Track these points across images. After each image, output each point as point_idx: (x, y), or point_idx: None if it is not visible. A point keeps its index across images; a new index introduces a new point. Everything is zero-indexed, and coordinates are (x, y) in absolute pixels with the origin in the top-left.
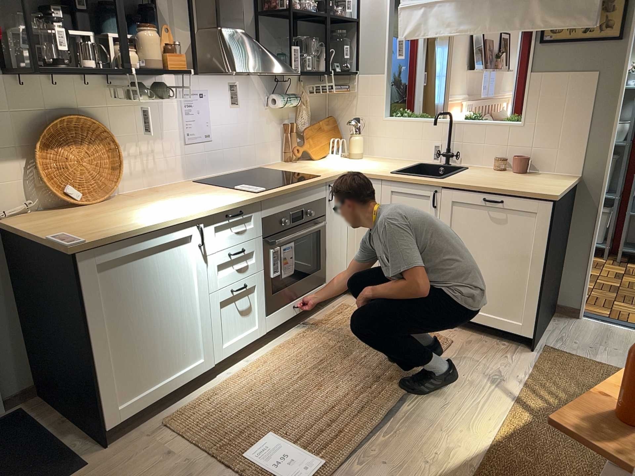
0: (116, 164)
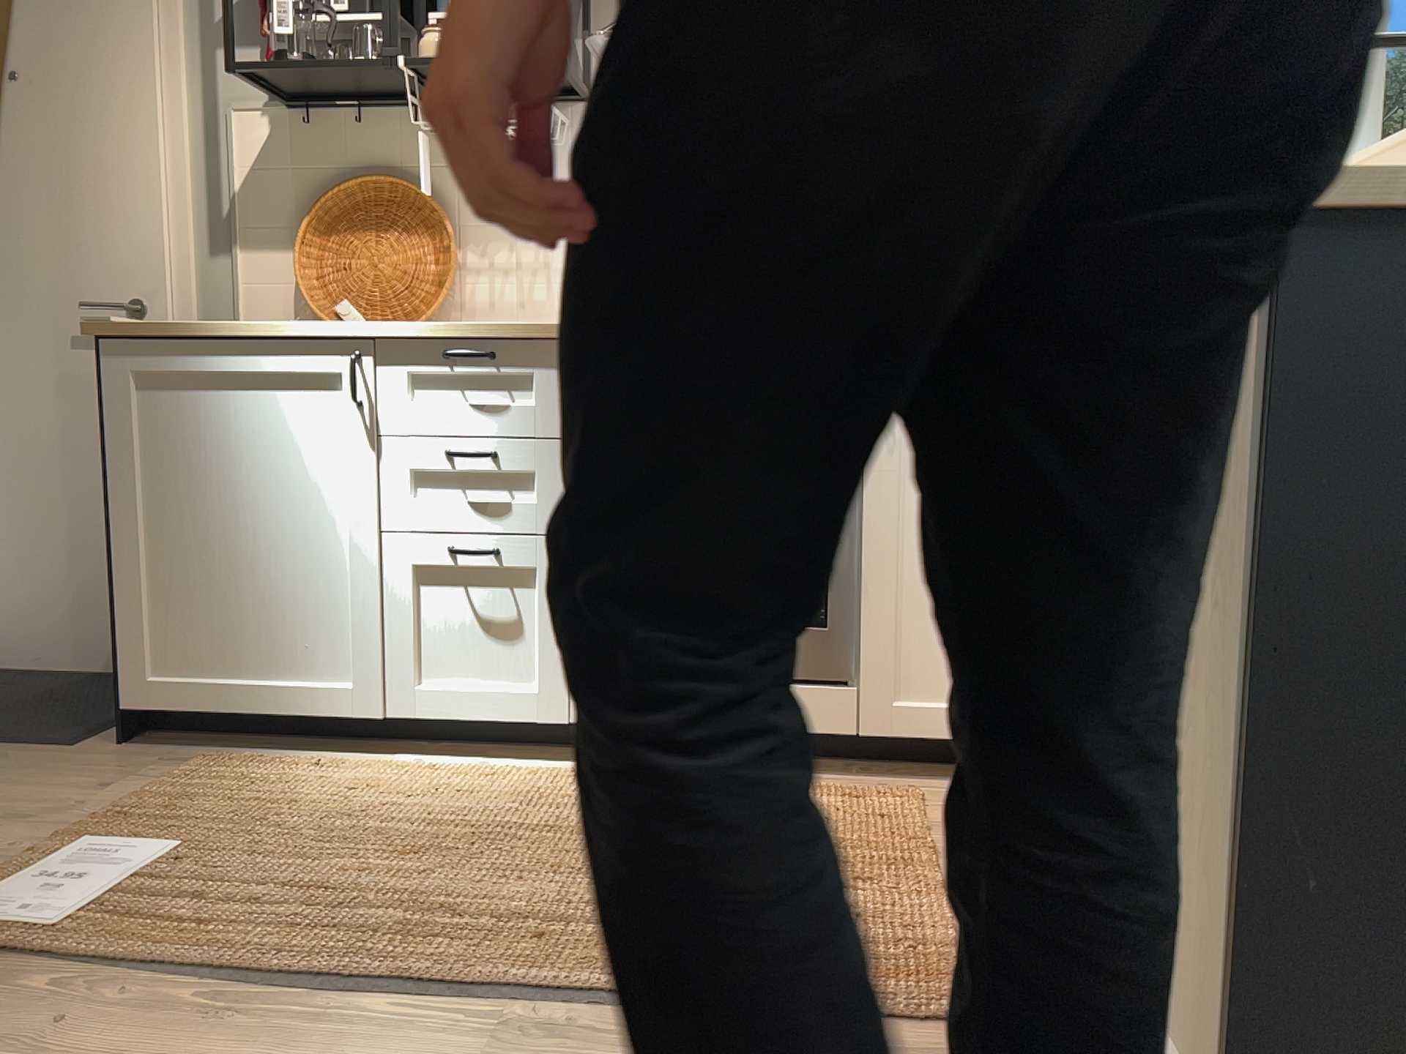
0: (443, 274)
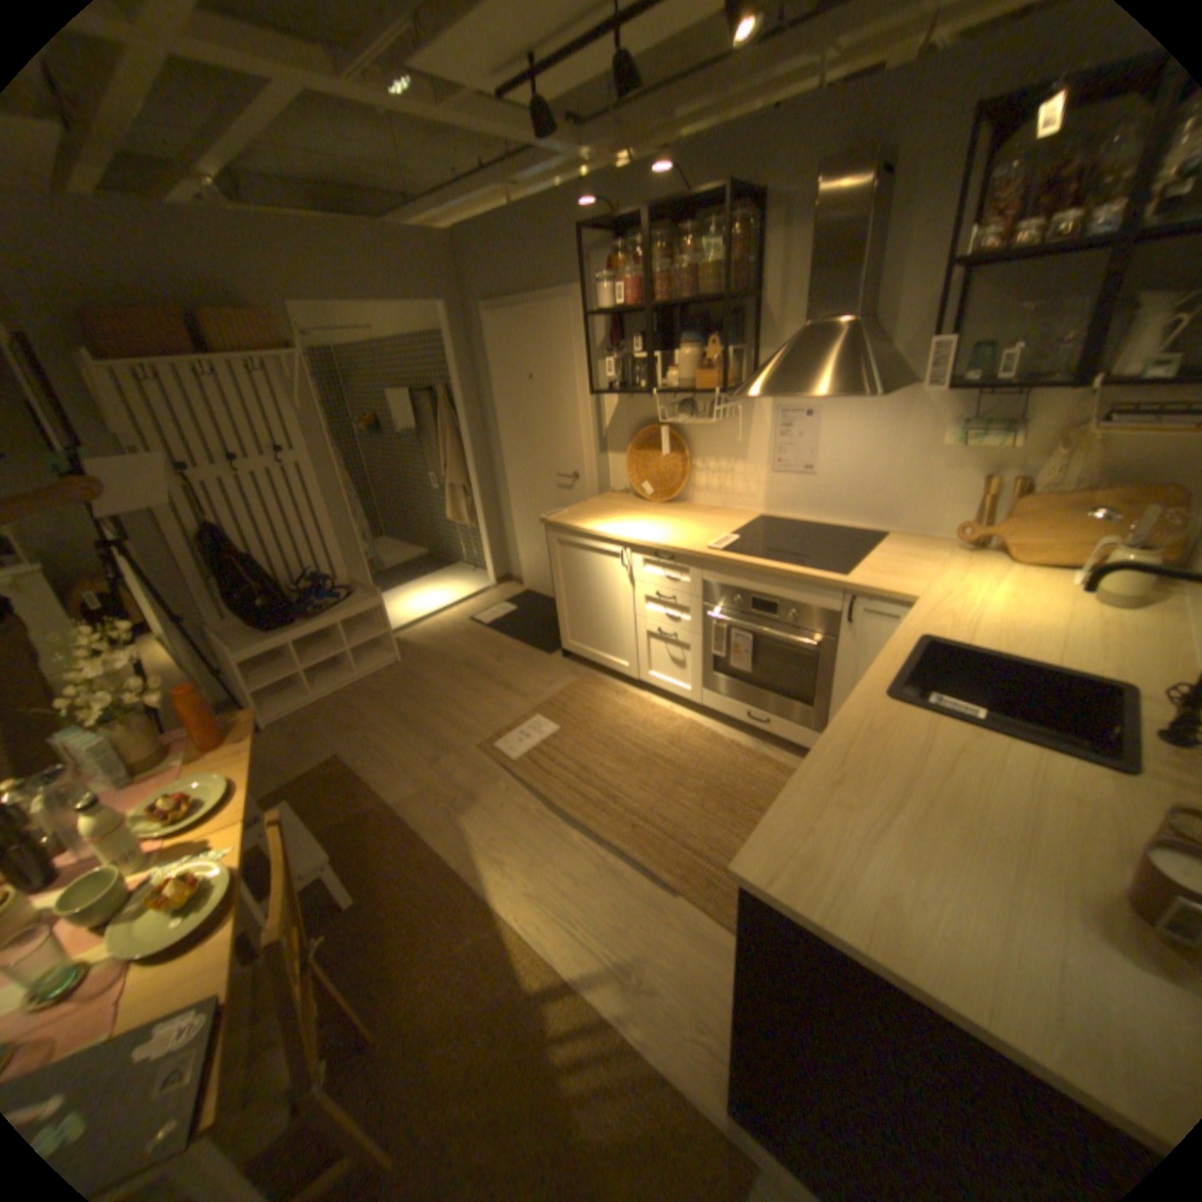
0: (685, 473)
